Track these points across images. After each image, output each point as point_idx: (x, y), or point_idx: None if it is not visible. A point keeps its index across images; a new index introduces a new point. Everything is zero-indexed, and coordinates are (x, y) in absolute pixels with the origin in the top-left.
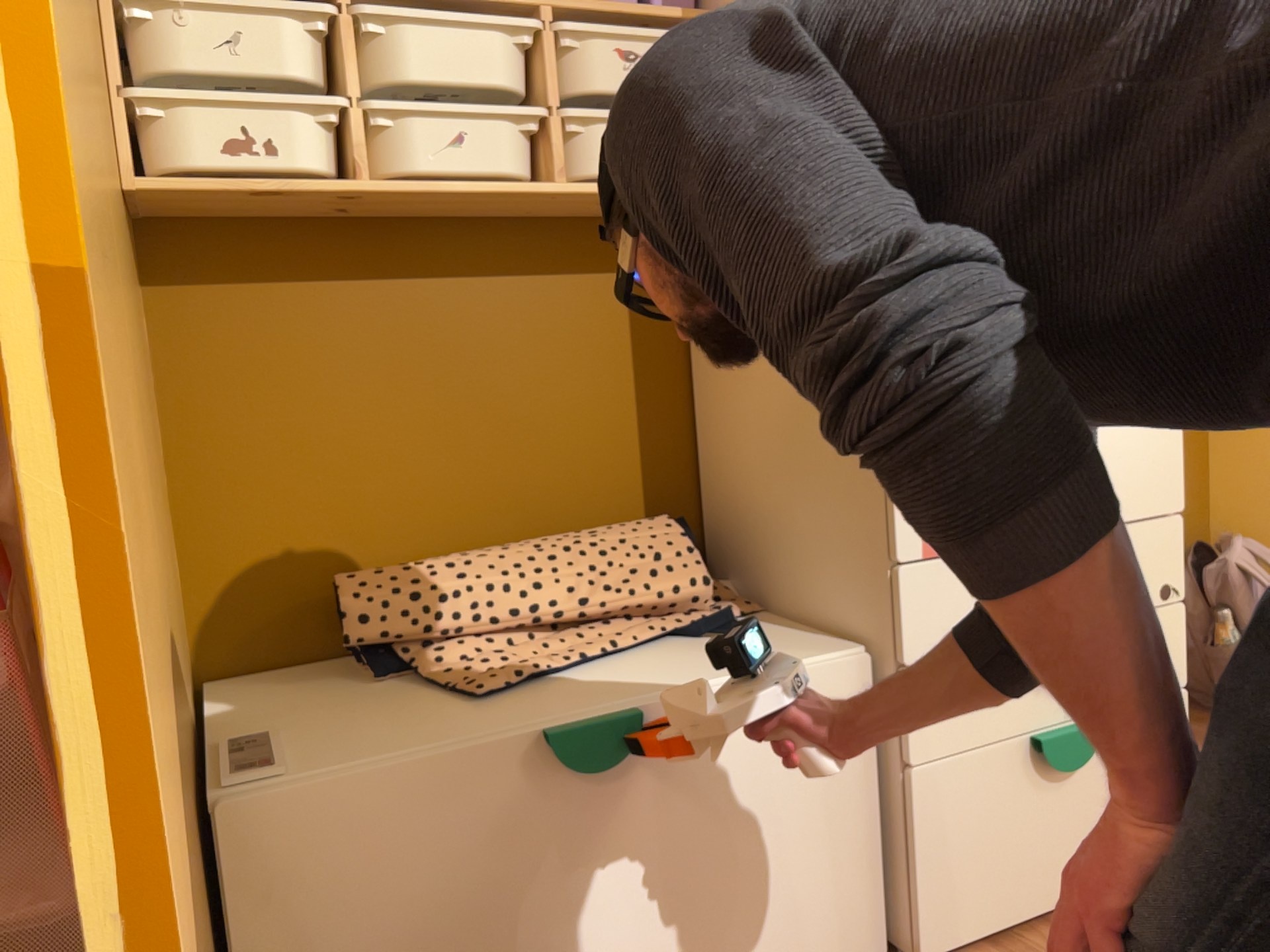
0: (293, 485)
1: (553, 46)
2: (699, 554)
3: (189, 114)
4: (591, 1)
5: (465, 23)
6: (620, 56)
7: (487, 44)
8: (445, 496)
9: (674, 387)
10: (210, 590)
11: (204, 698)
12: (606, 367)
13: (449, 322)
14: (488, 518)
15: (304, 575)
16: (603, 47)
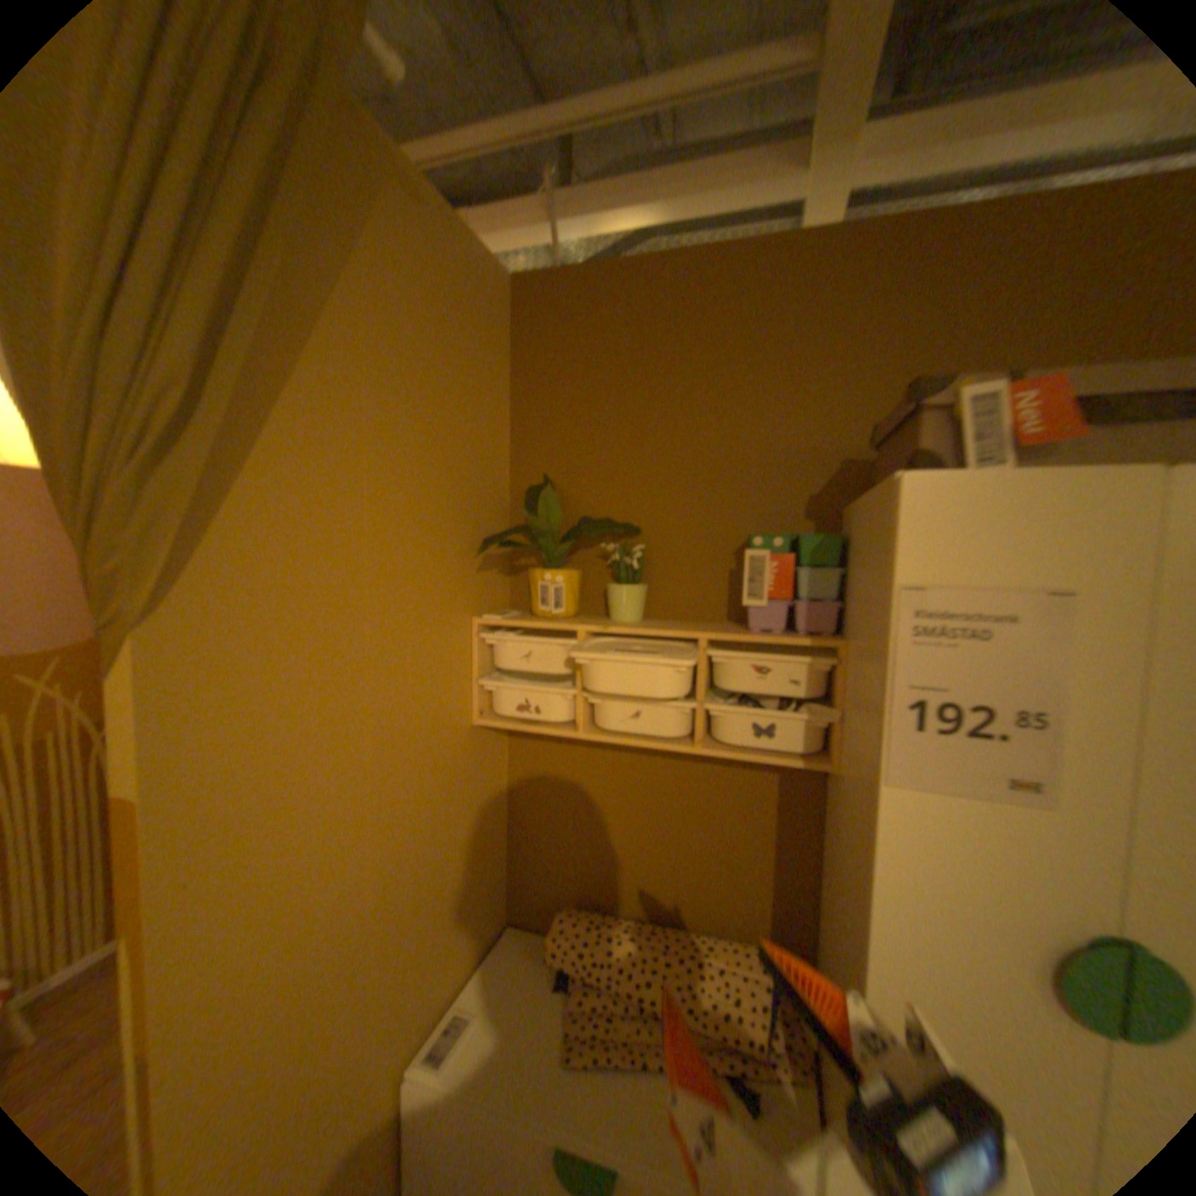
0: (559, 846)
1: (705, 663)
2: (770, 1016)
3: (505, 689)
4: (738, 634)
5: (647, 649)
6: (752, 673)
7: (661, 660)
8: (636, 878)
9: (806, 861)
10: (517, 883)
11: (494, 945)
12: (753, 833)
13: (652, 782)
14: (660, 900)
15: (558, 892)
16: (739, 667)
